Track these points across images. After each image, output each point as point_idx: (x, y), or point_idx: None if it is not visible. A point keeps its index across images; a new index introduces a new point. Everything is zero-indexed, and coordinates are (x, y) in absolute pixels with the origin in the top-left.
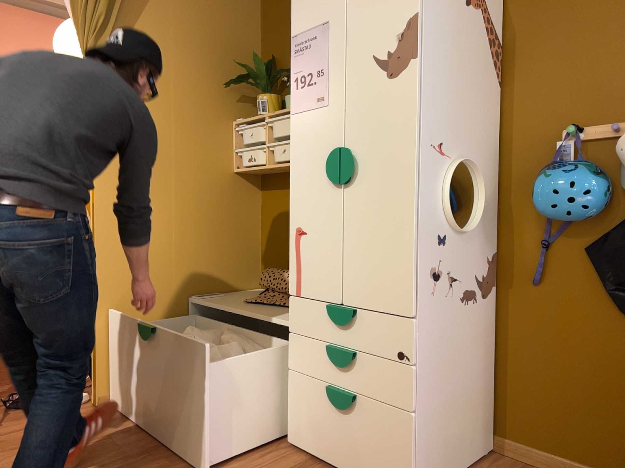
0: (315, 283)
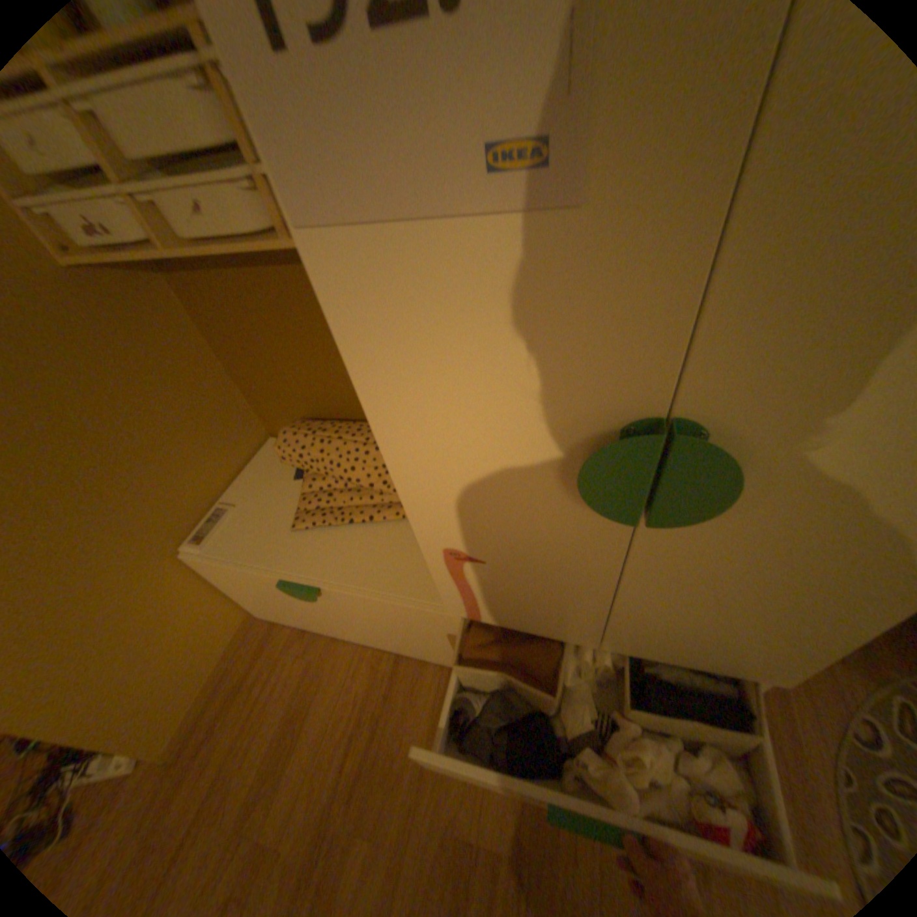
0: (520, 617)
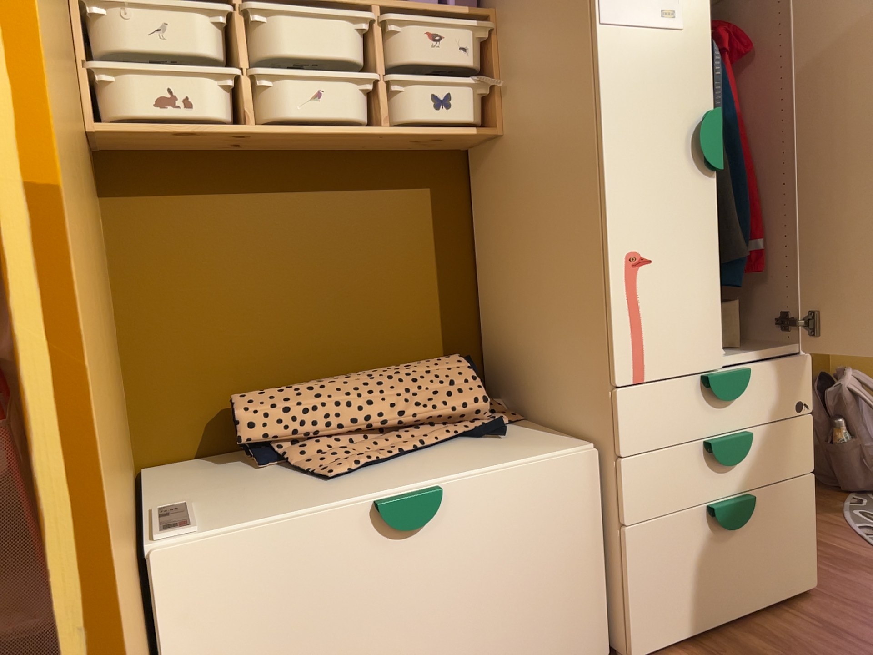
0: (674, 348)
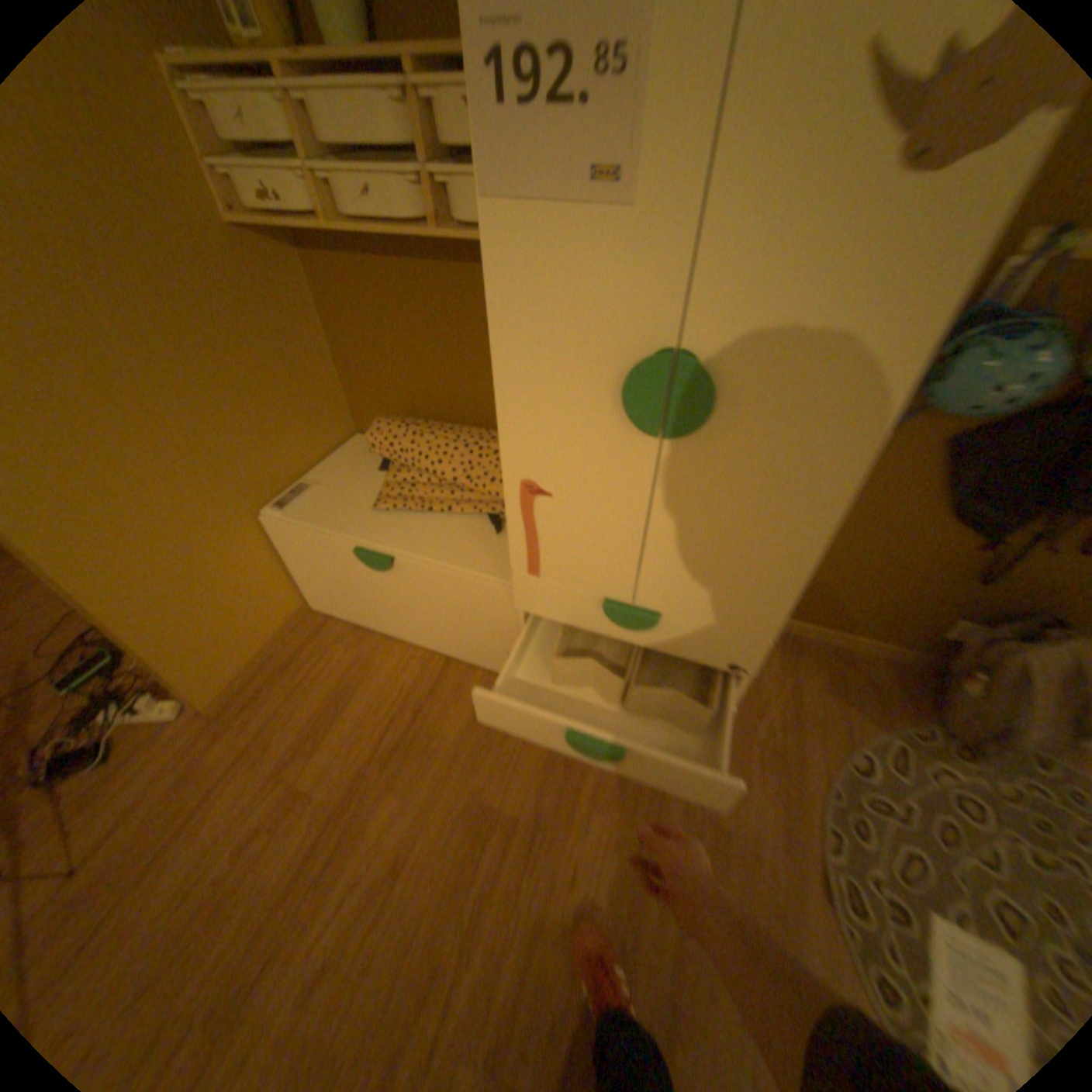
0: (571, 567)
